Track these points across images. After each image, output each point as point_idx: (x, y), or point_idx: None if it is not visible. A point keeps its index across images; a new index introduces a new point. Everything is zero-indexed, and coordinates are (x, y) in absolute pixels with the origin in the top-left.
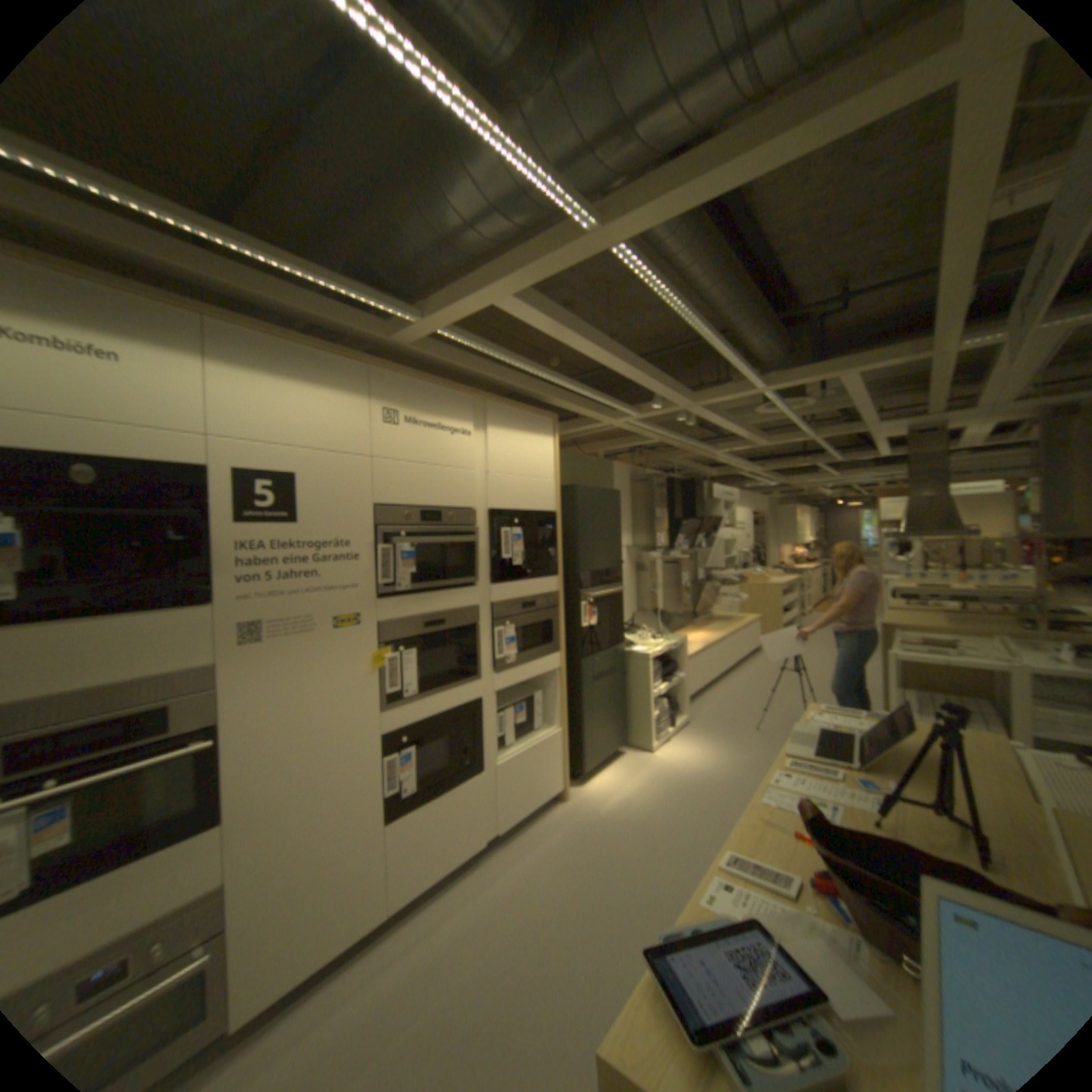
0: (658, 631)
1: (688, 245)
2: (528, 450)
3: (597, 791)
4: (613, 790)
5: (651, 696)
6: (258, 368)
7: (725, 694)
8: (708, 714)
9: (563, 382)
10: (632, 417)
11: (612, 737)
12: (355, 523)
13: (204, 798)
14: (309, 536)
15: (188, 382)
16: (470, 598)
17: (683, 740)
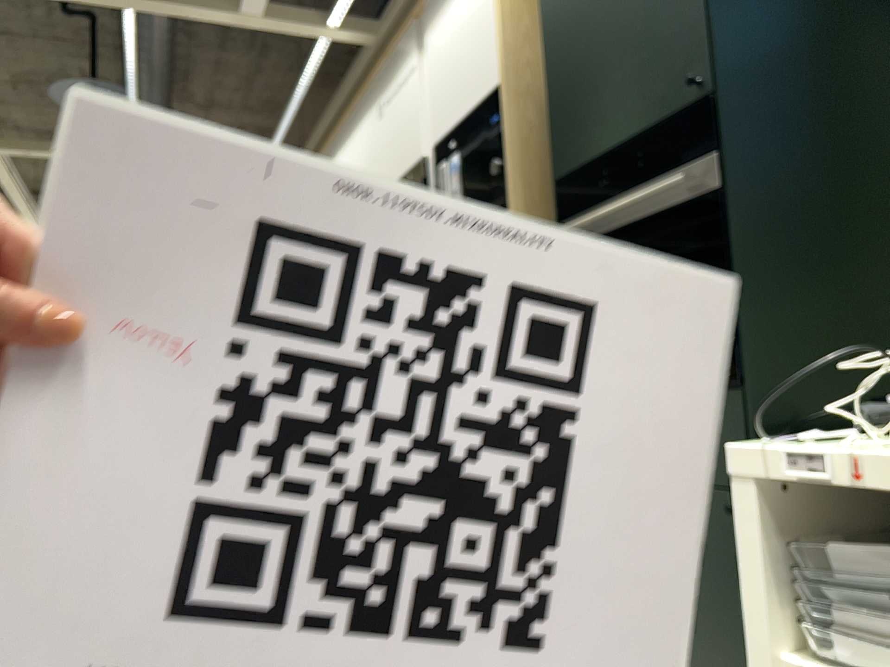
0: None
1: None
2: (466, 8)
3: None
4: None
5: None
6: (350, 136)
7: None
8: None
9: None
10: None
11: None
12: None
13: None
14: None
15: None
16: None
17: None
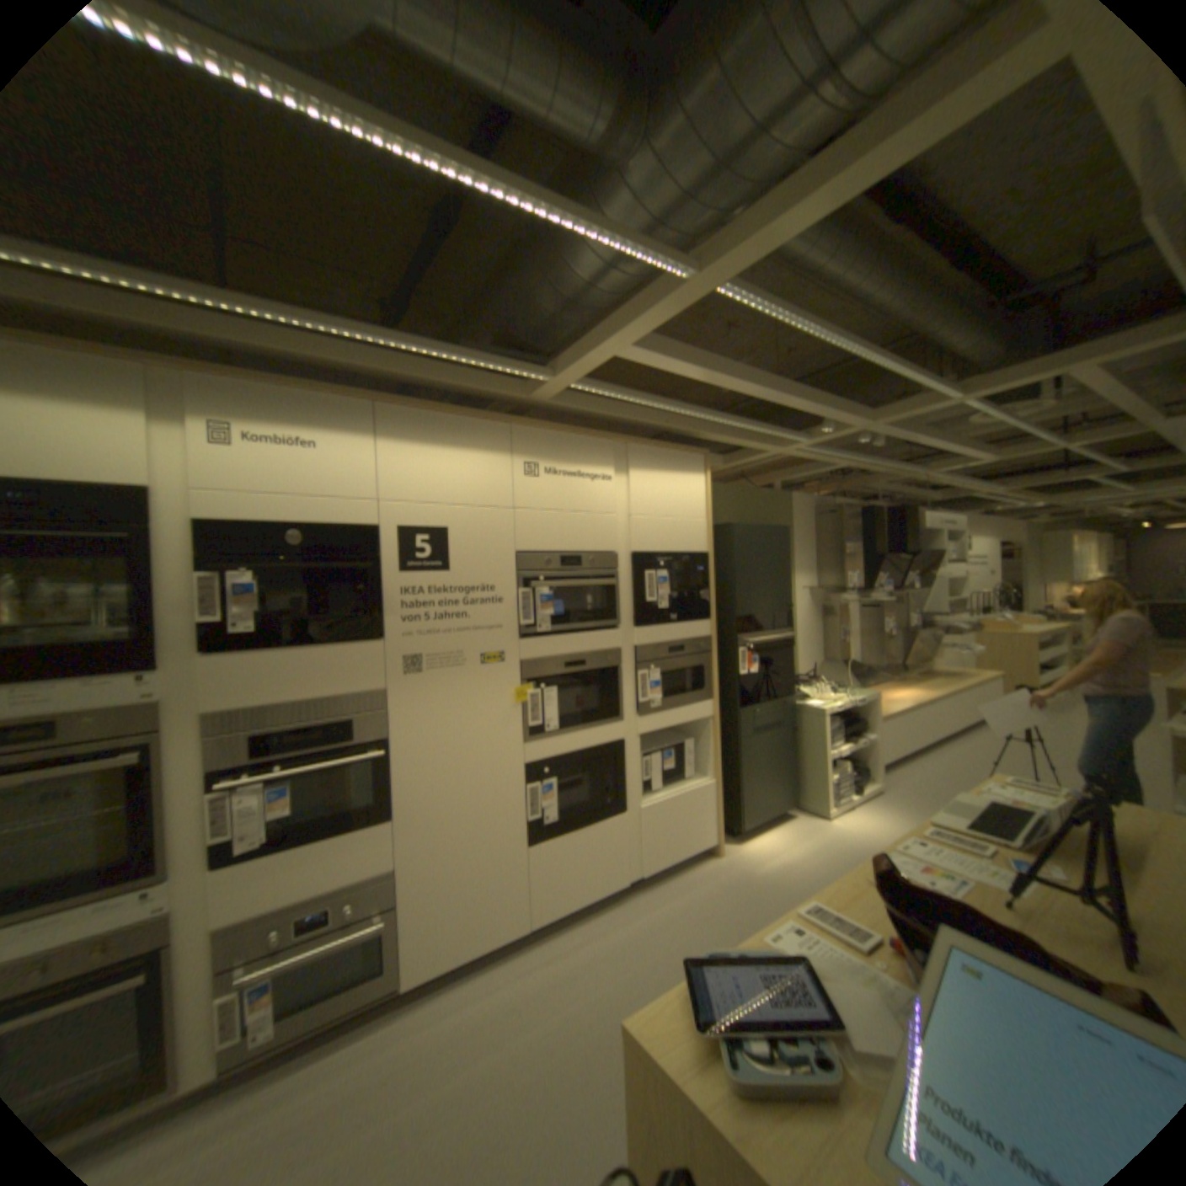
0: (845, 685)
1: (835, 255)
2: (676, 490)
3: (758, 853)
4: (777, 854)
5: (830, 757)
6: (417, 440)
7: (941, 766)
8: (913, 786)
9: (710, 416)
10: (803, 443)
11: (781, 797)
12: (500, 570)
13: (380, 798)
14: (461, 583)
15: (365, 459)
16: (613, 641)
17: (873, 811)
